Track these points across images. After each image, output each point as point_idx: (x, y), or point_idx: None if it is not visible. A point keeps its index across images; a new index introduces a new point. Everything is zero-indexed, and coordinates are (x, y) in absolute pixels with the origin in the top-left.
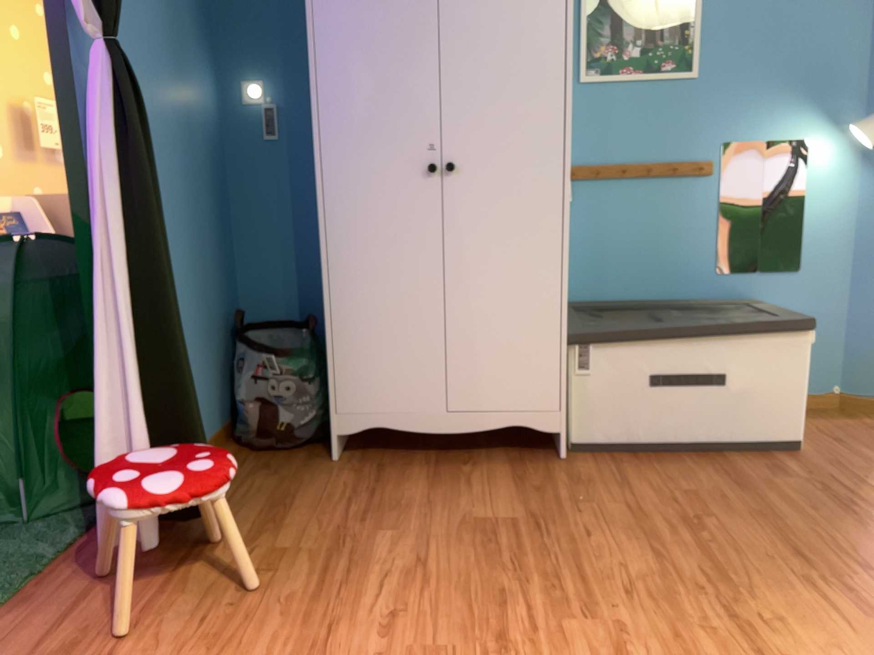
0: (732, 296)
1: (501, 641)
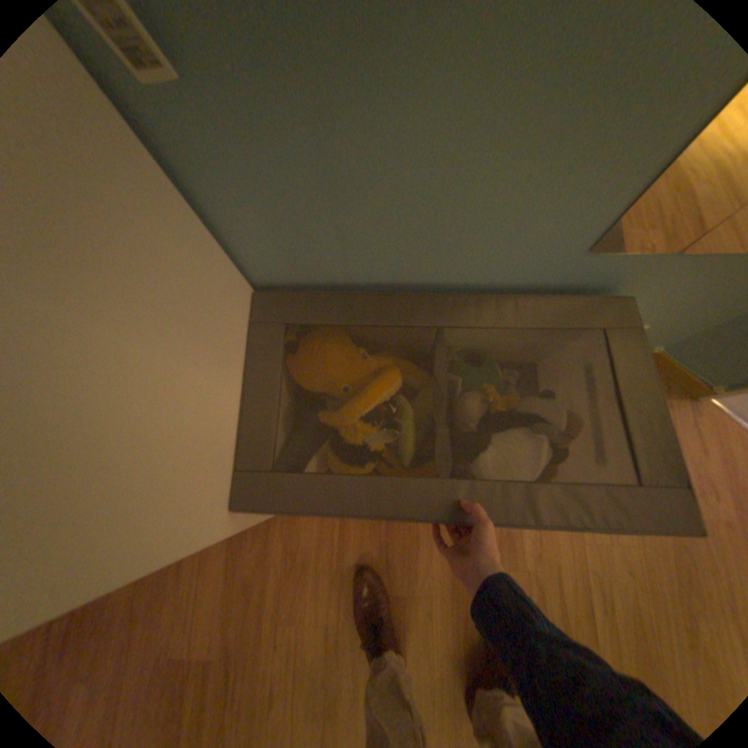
0: (593, 278)
1: None
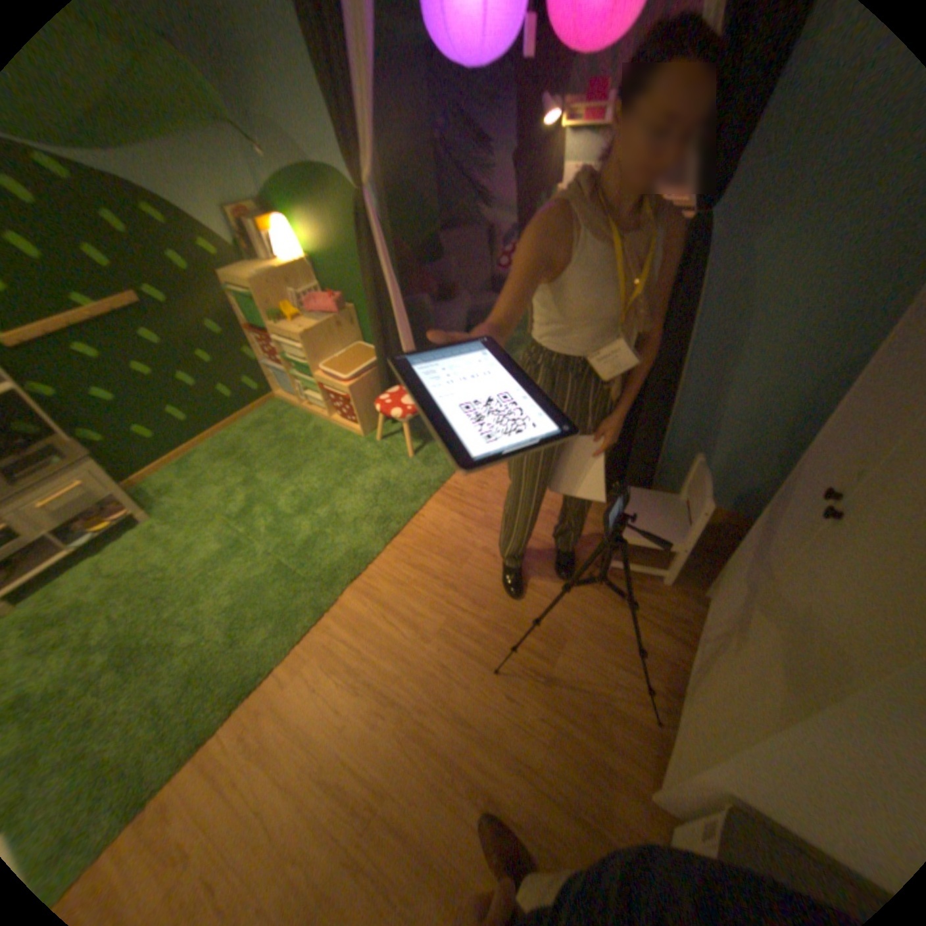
0: None
1: (450, 591)
